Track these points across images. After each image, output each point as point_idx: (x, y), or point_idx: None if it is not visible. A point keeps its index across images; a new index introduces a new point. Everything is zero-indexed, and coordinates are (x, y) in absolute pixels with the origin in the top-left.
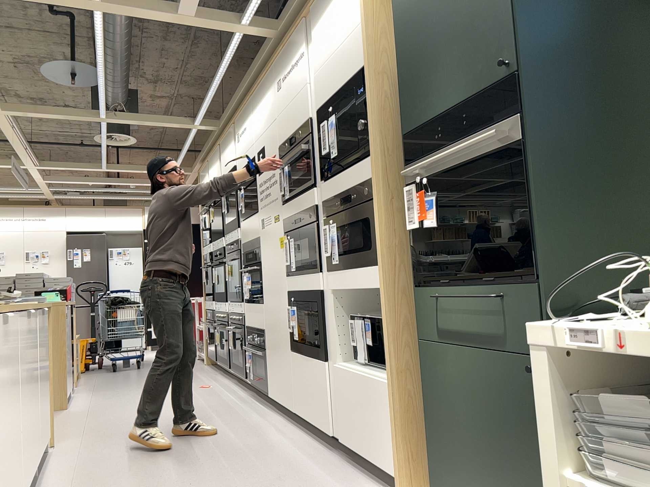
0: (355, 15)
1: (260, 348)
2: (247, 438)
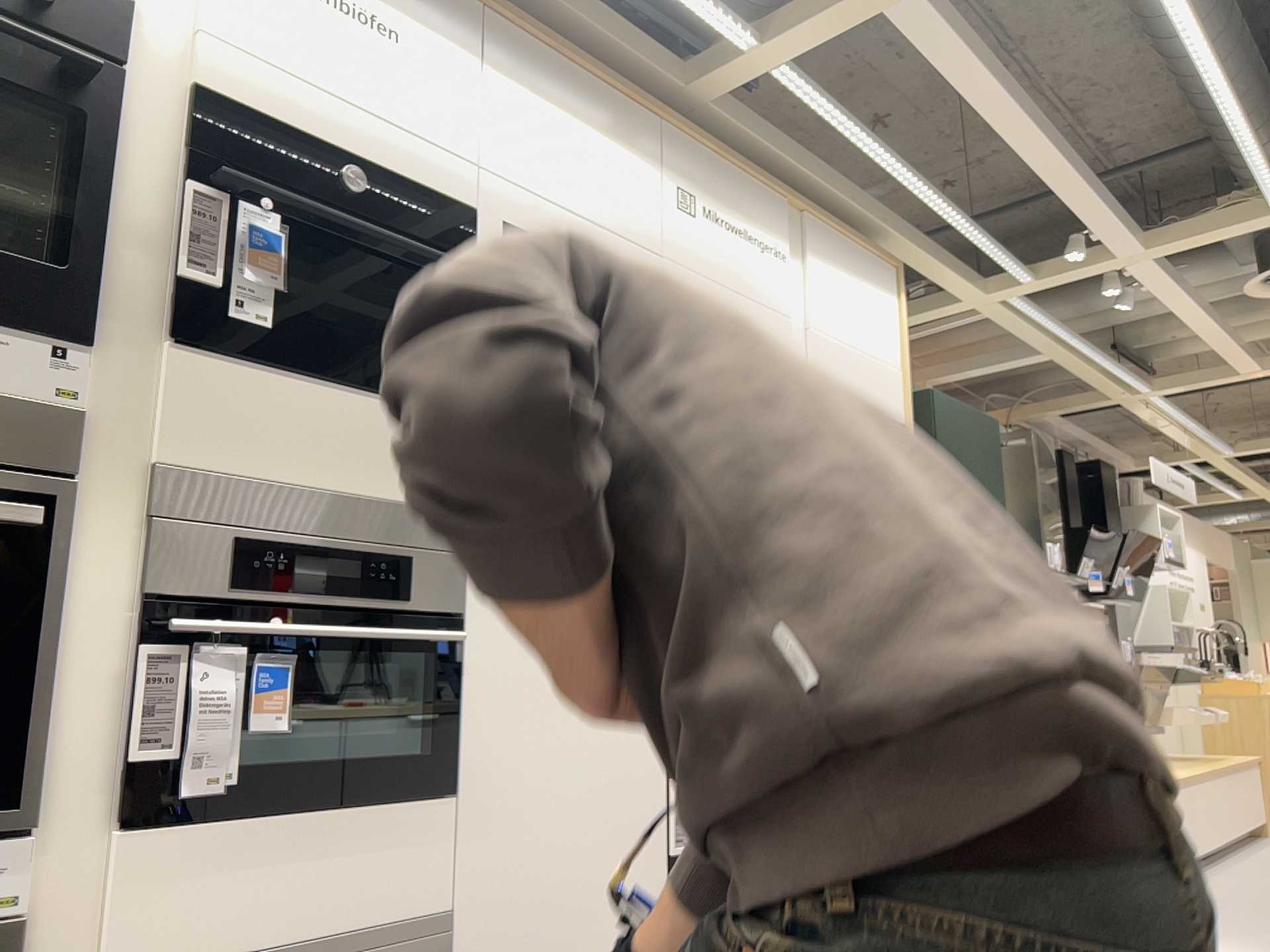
0: (888, 349)
1: None
2: None
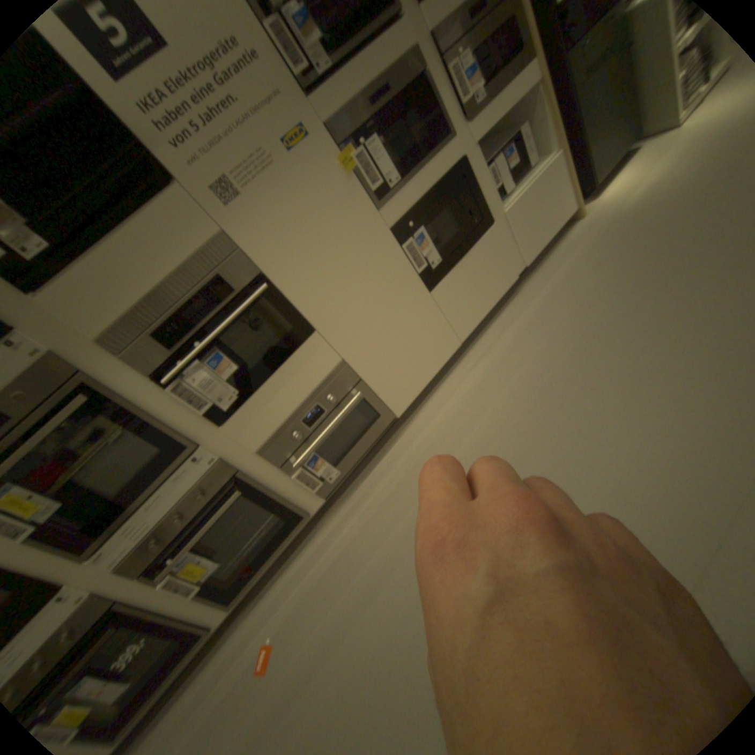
0: None
1: (343, 398)
2: (513, 364)
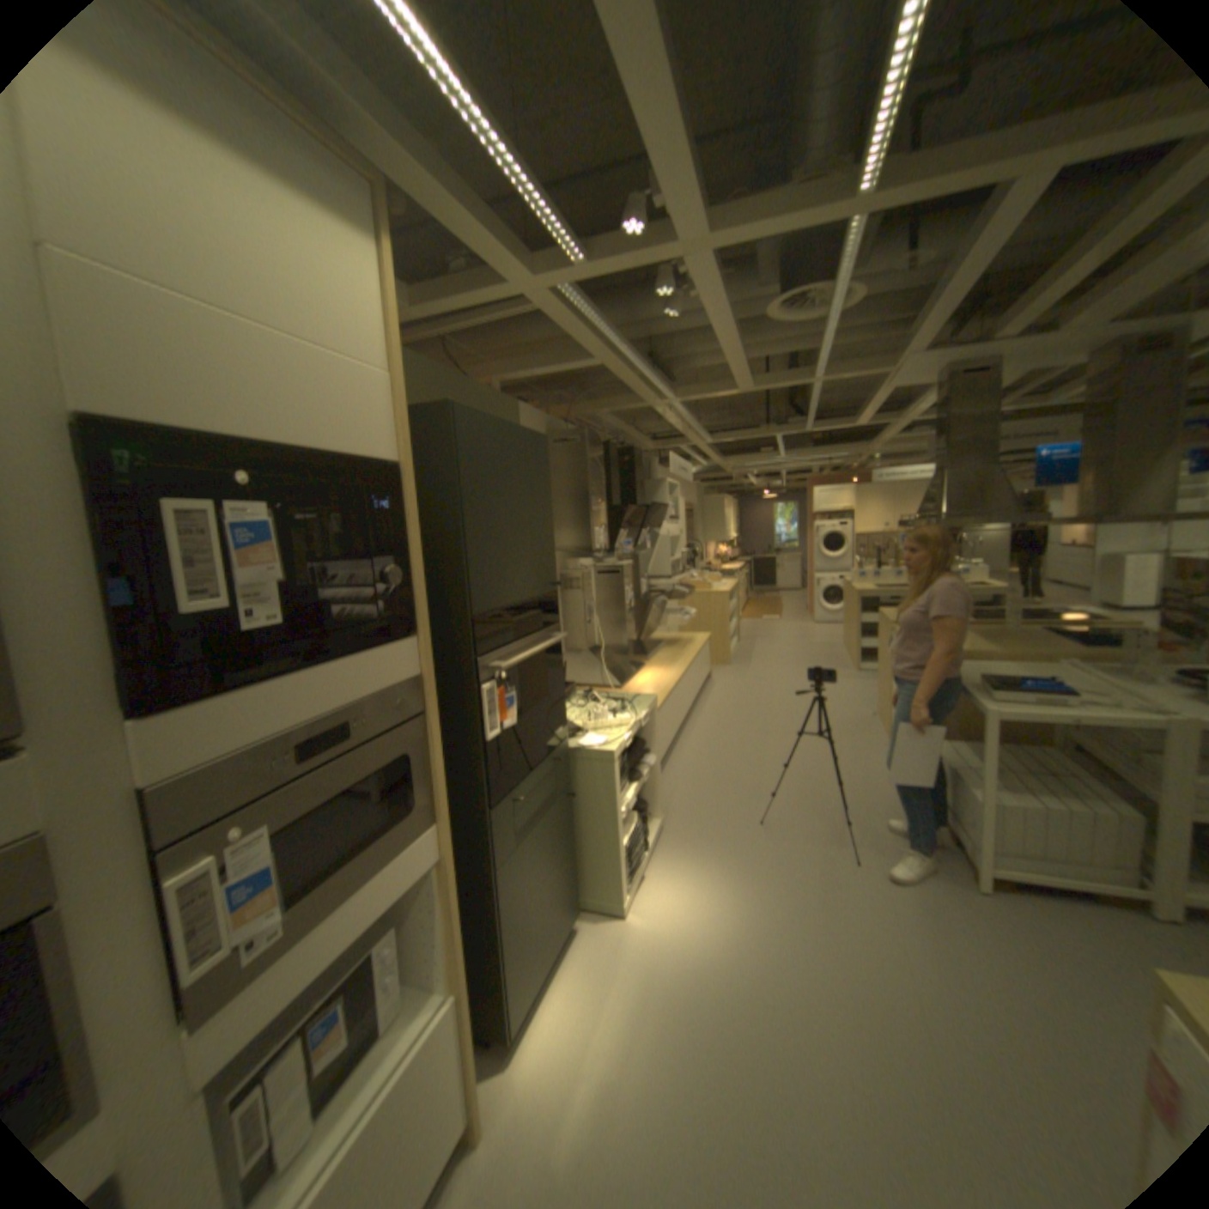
0: (362, 330)
1: None
2: None
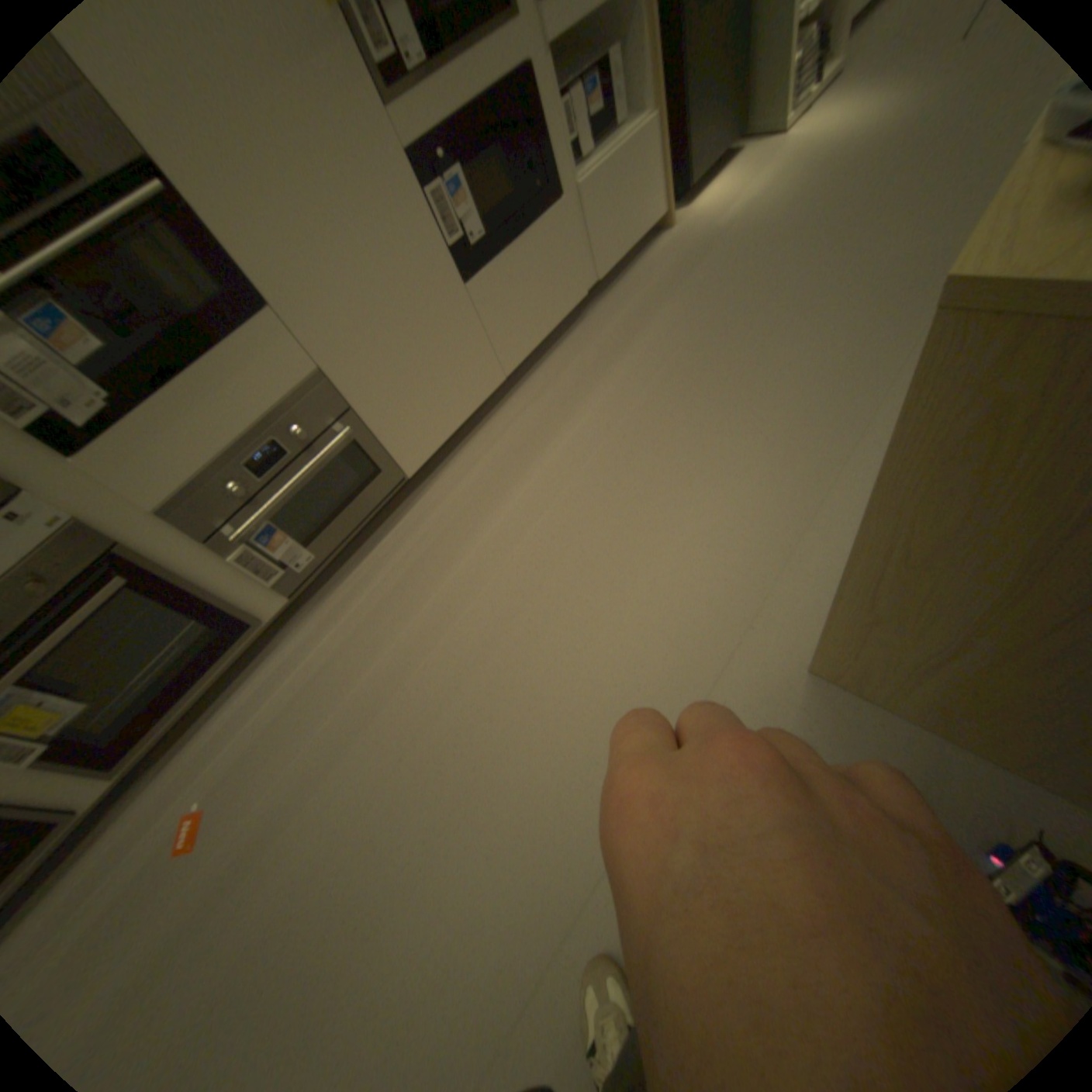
0: None
1: (318, 436)
2: (572, 412)
